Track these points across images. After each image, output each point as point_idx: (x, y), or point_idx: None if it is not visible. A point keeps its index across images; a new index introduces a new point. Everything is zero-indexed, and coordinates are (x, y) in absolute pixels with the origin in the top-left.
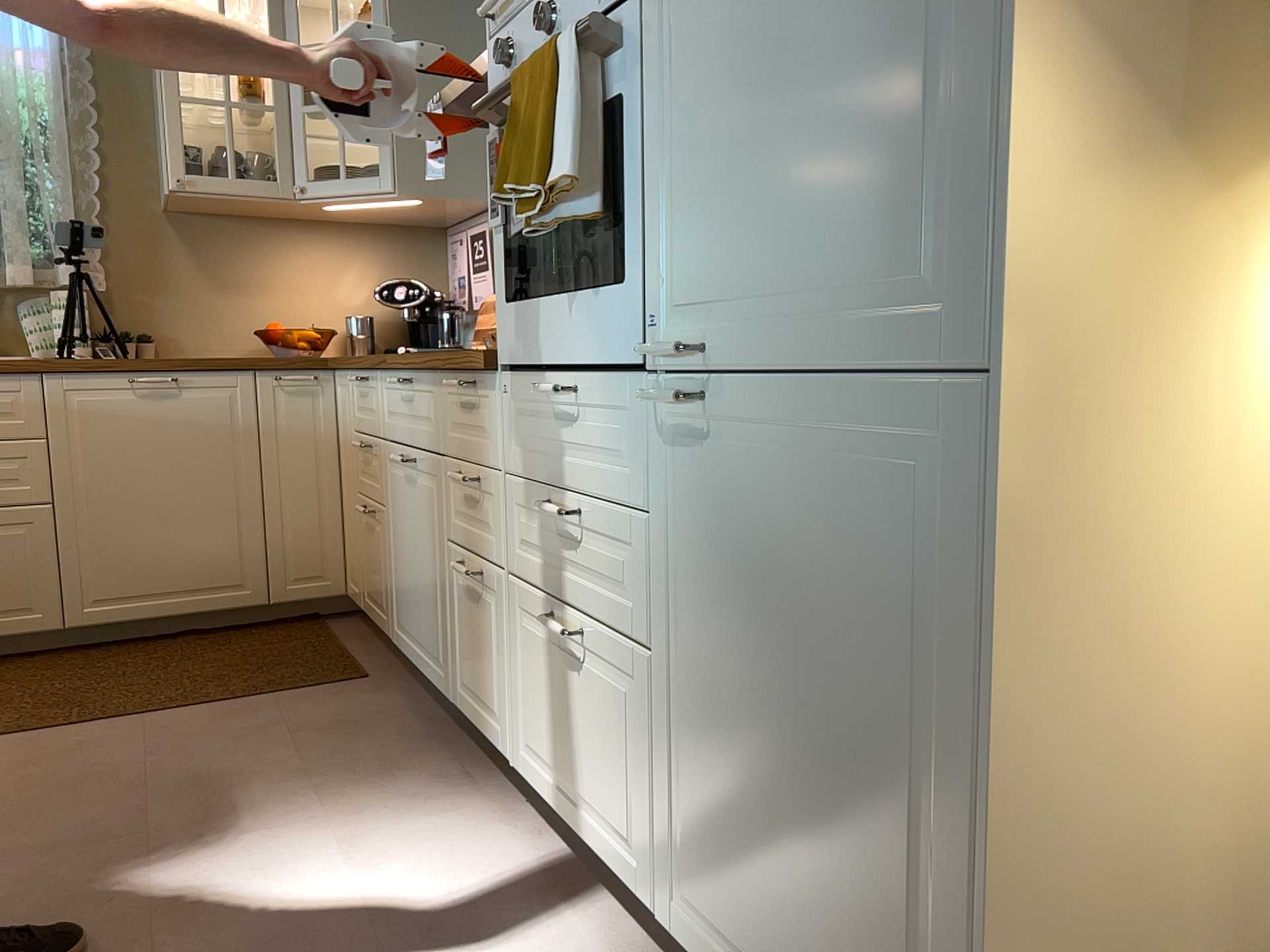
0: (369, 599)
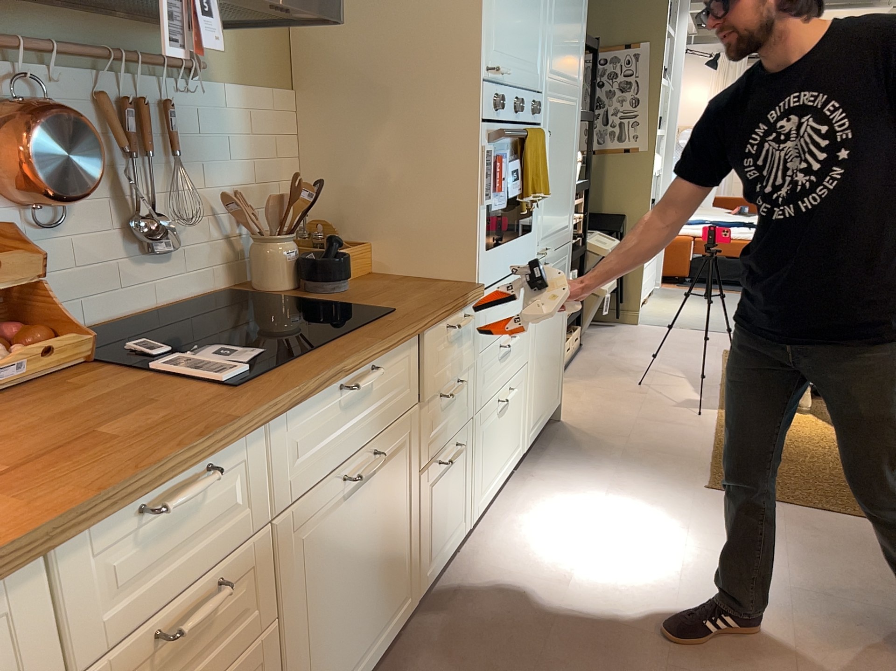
0: None
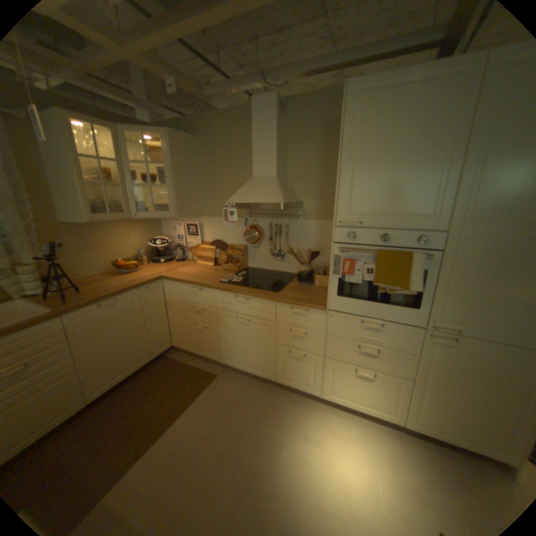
0: (196, 350)
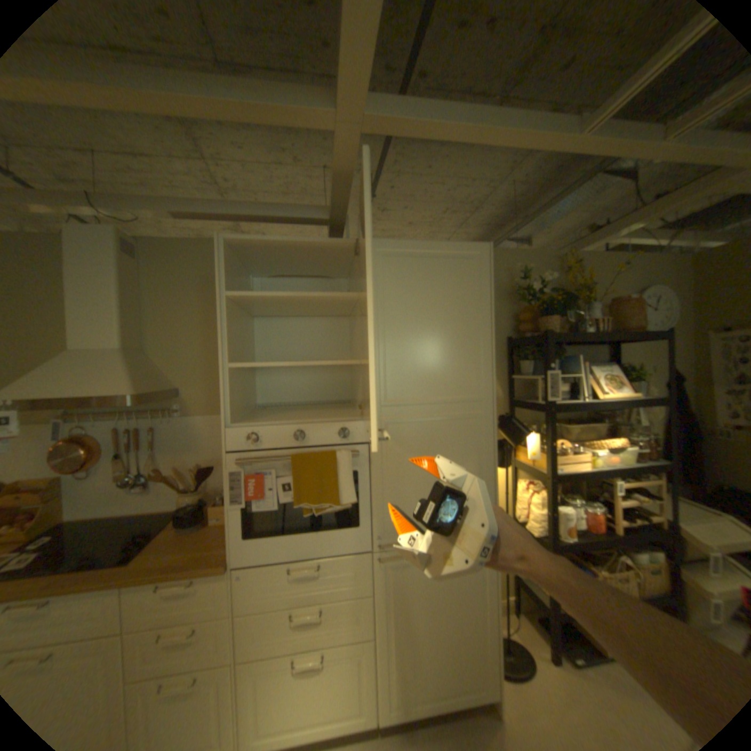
0: None
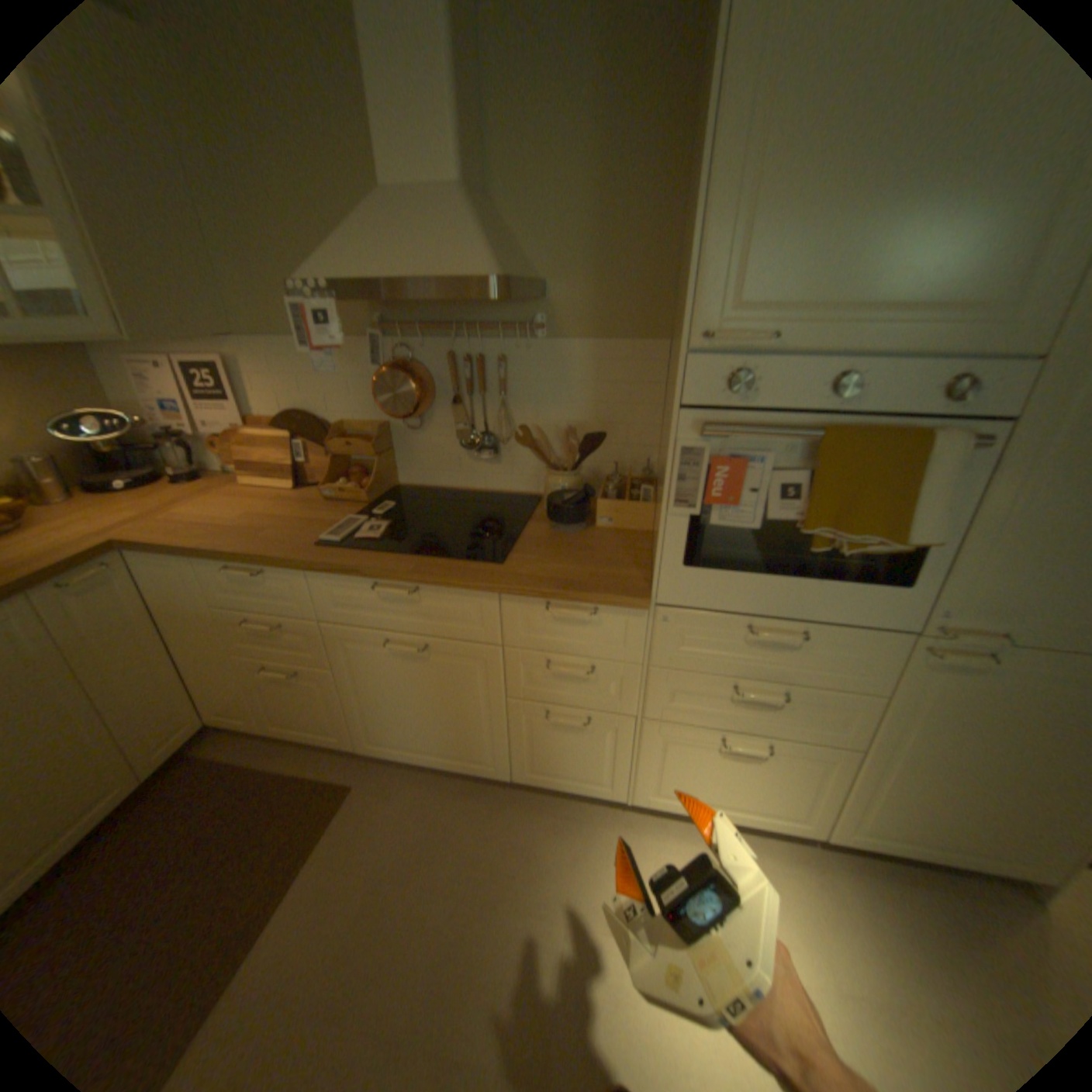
0: (281, 729)
